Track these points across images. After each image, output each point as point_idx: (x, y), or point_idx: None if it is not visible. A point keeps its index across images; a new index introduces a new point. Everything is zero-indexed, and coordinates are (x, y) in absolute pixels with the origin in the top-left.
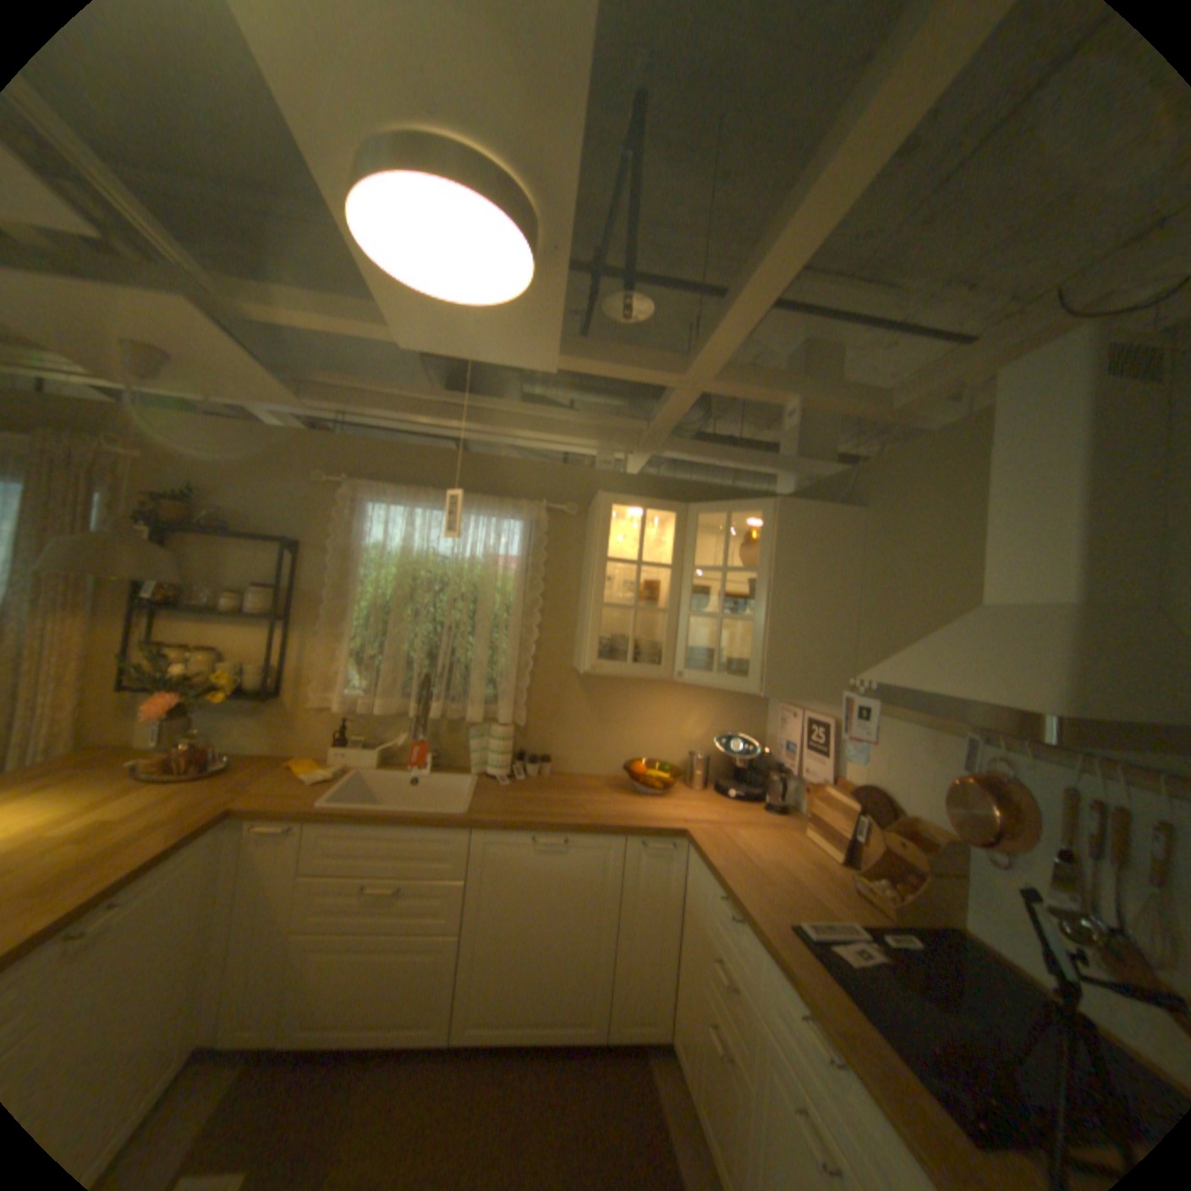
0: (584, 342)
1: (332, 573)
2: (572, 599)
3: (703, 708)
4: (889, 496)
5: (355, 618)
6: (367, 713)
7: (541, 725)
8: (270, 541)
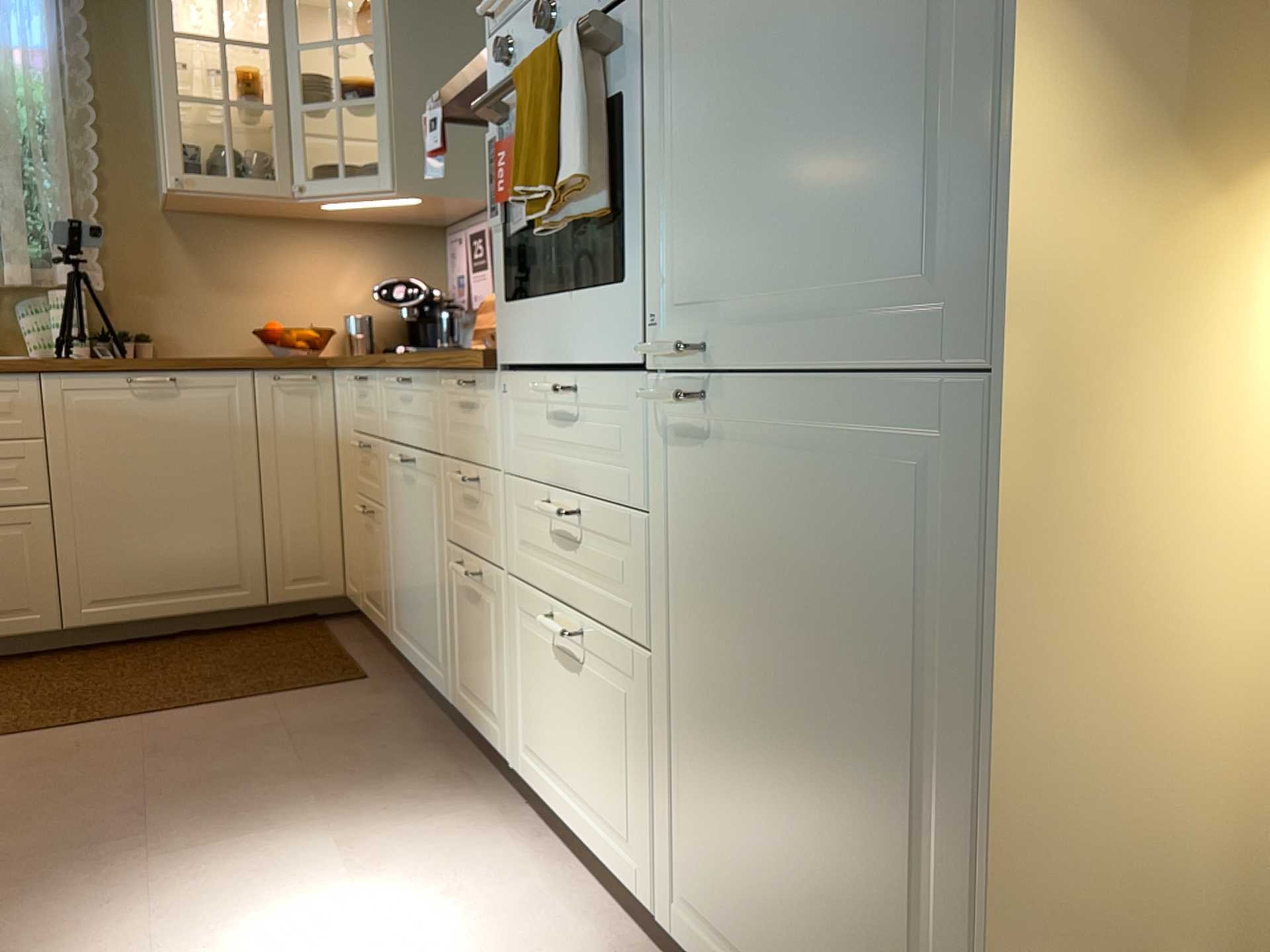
0: None
1: None
2: (141, 112)
3: (358, 260)
4: None
5: None
6: None
7: (126, 293)
8: None
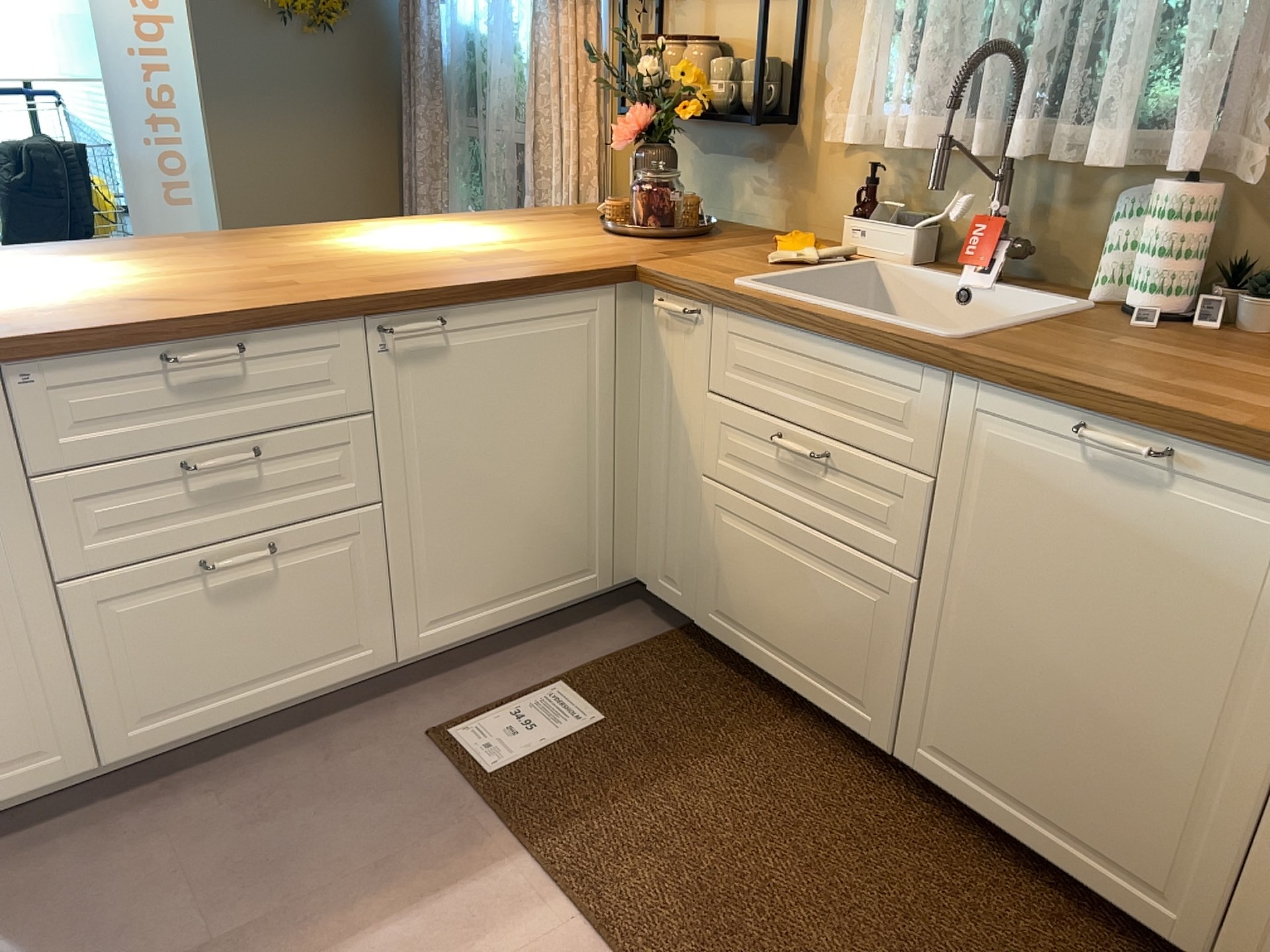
0: None
1: None
2: None
3: None
4: None
5: None
6: (899, 146)
7: None
8: None
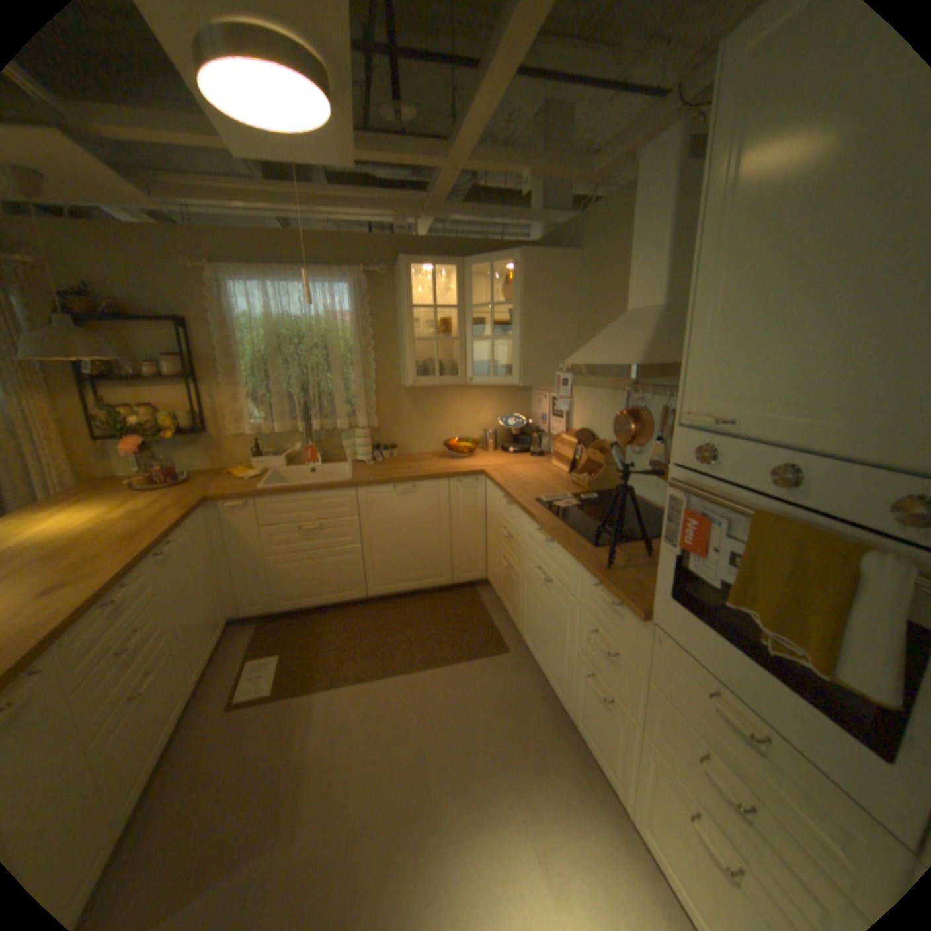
0: (368, 136)
1: (215, 339)
2: (392, 338)
3: (489, 402)
4: (593, 240)
5: (243, 370)
6: (269, 433)
7: (386, 426)
8: (160, 320)
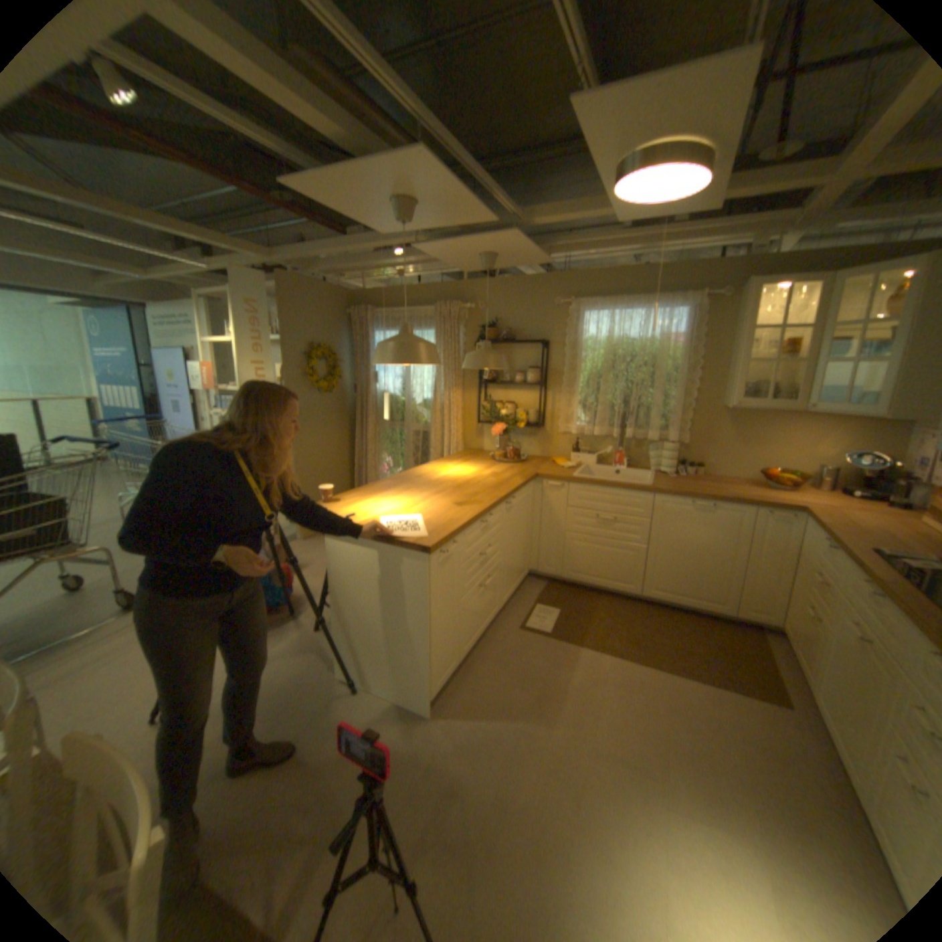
0: (742, 174)
1: (566, 356)
2: (724, 357)
3: (839, 433)
4: None
5: (580, 381)
6: (589, 434)
7: (697, 443)
8: (533, 343)
